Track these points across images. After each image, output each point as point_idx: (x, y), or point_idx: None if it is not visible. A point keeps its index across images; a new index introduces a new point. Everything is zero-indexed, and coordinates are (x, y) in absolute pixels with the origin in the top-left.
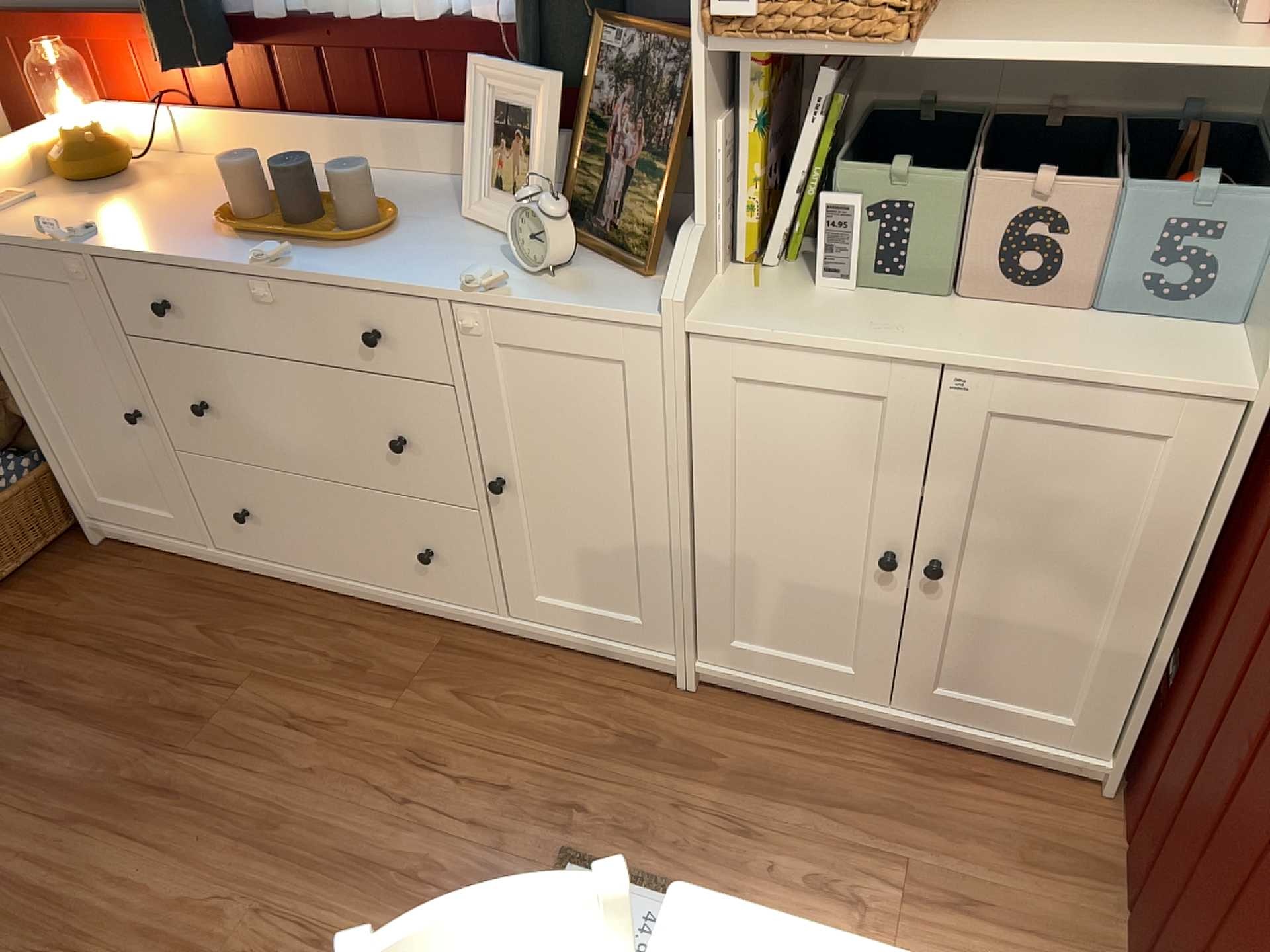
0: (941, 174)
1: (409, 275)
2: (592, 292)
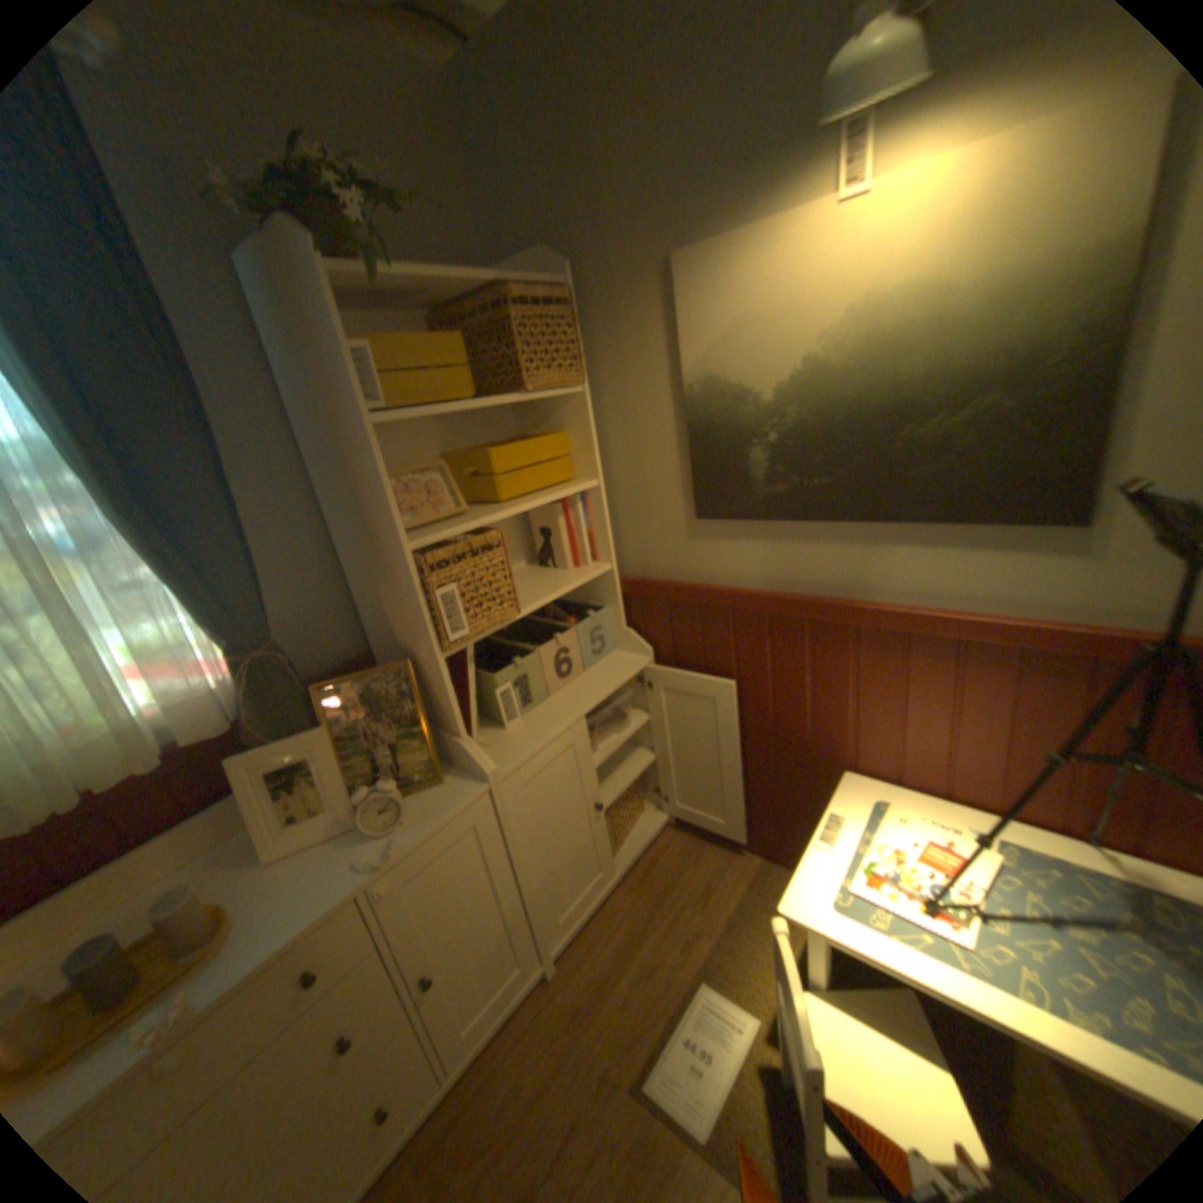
0: (526, 654)
1: (306, 911)
2: (432, 809)
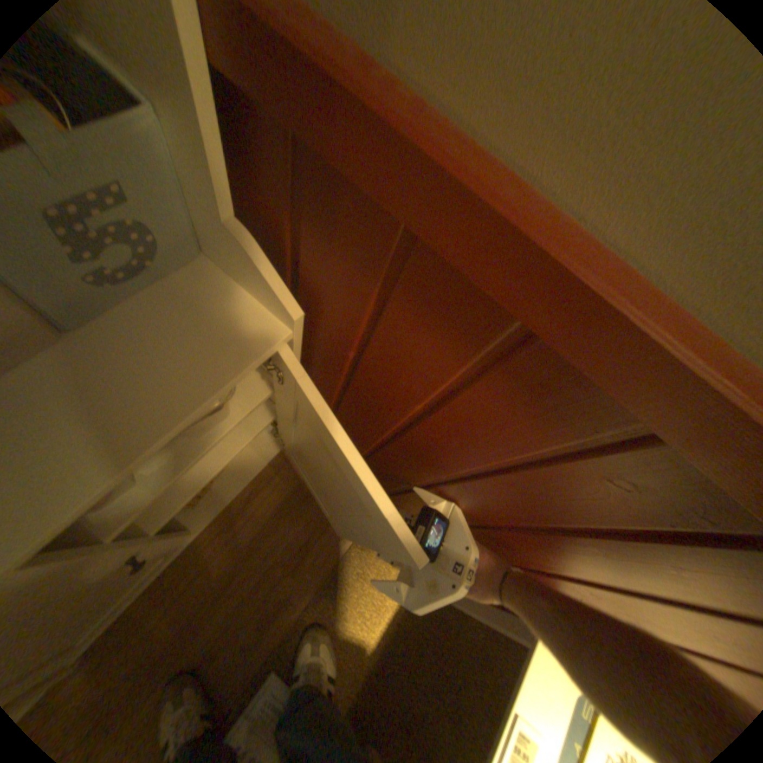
0: None
1: None
2: None
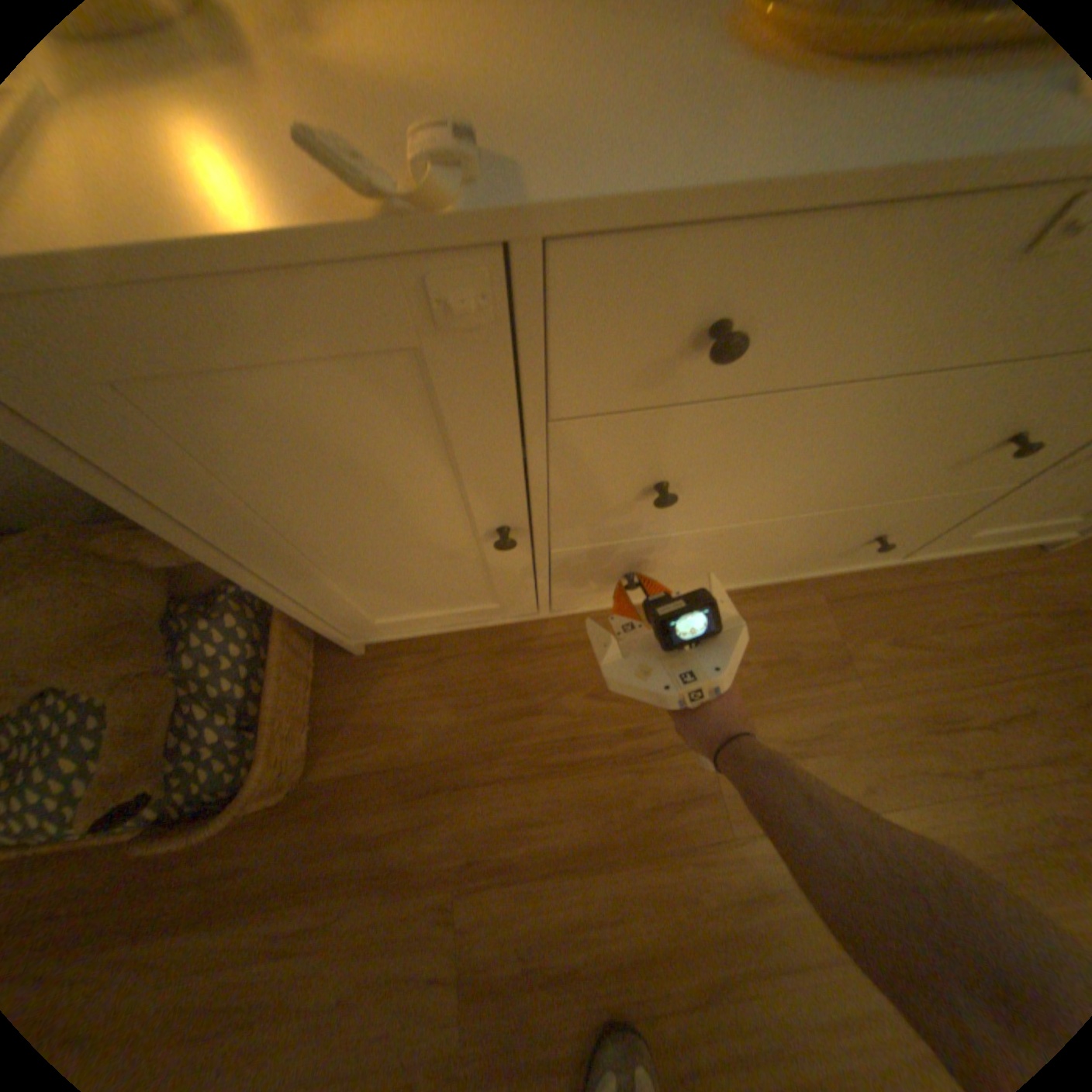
0: None
1: None
2: None
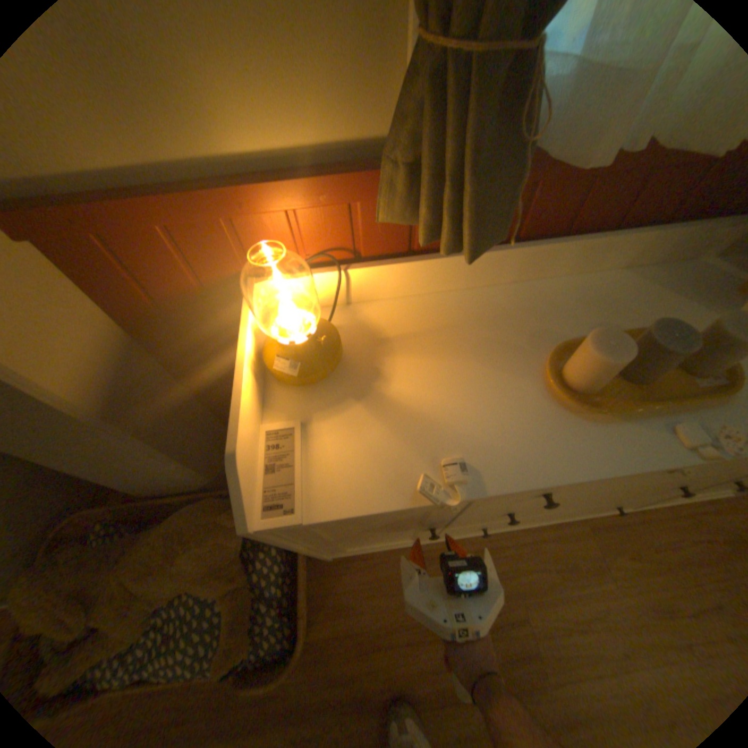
0: None
1: None
2: None
